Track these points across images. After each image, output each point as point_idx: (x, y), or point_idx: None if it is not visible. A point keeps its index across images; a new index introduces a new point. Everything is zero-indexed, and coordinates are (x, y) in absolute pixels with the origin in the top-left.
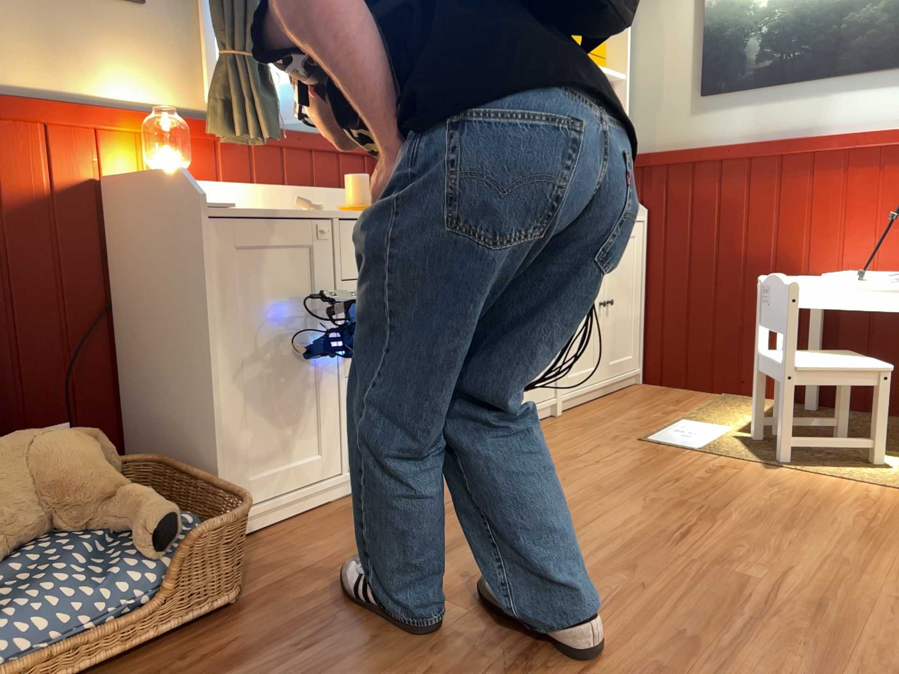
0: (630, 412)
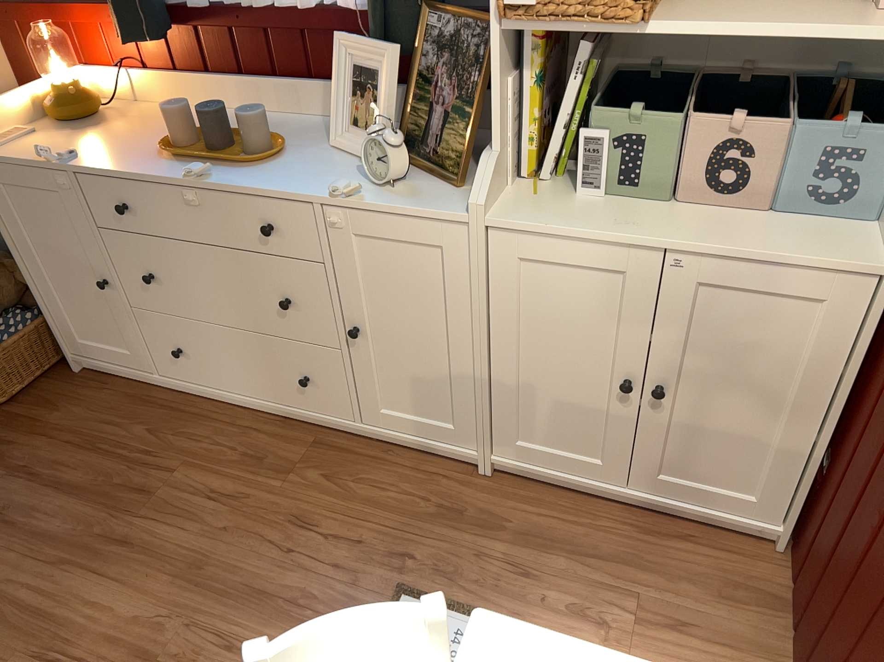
0: (551, 553)
